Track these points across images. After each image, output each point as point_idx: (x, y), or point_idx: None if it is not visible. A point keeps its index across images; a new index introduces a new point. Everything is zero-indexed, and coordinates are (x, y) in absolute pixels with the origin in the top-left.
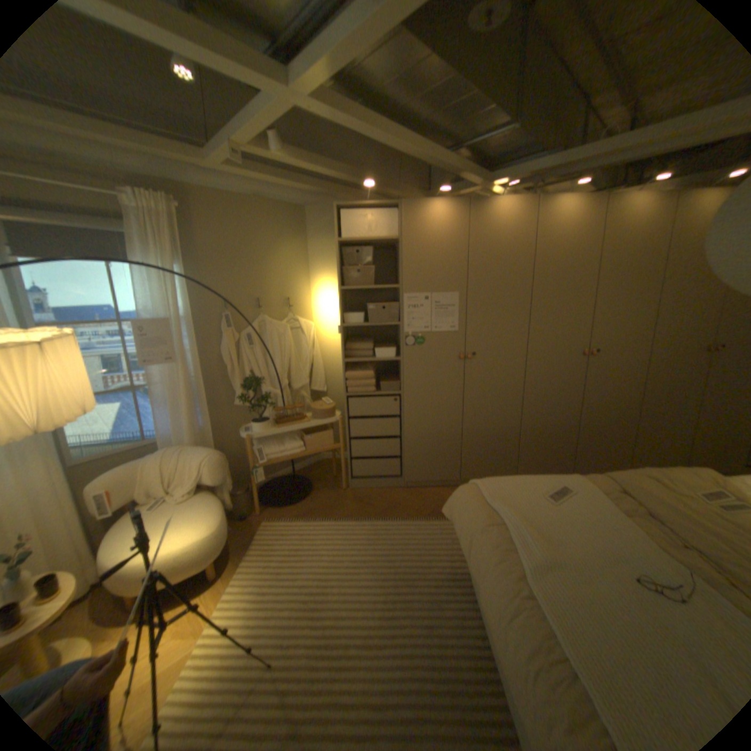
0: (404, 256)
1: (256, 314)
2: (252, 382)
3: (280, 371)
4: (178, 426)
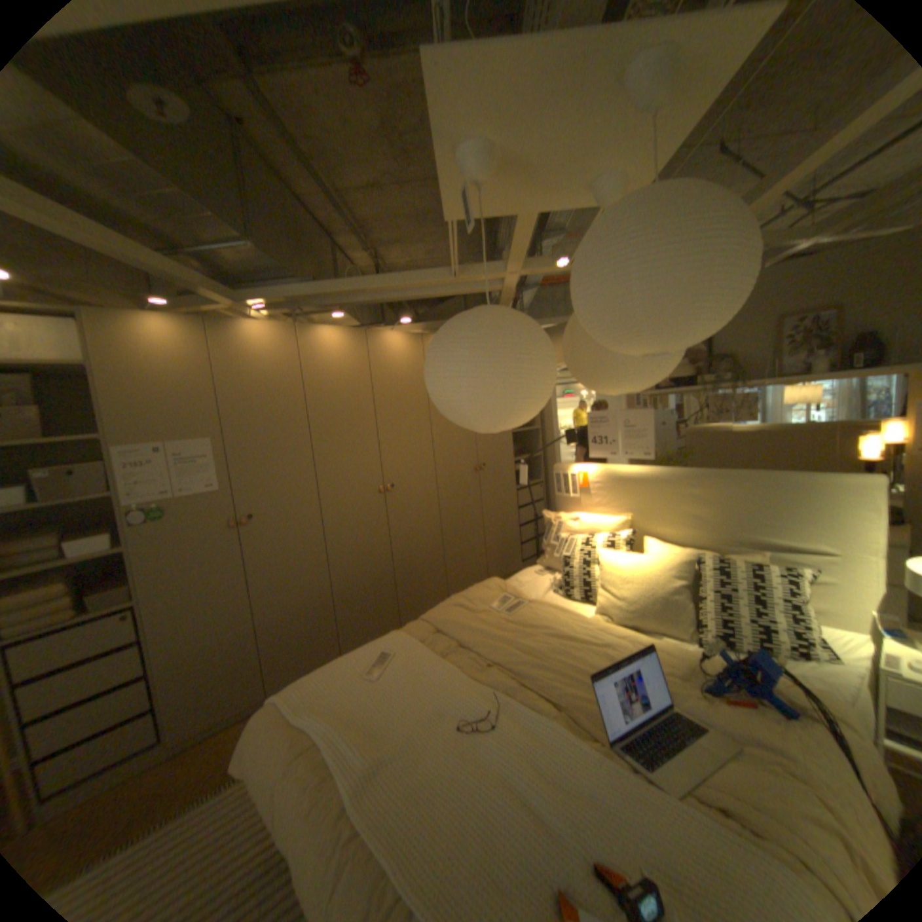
0: (102, 391)
1: None
2: None
3: None
4: None
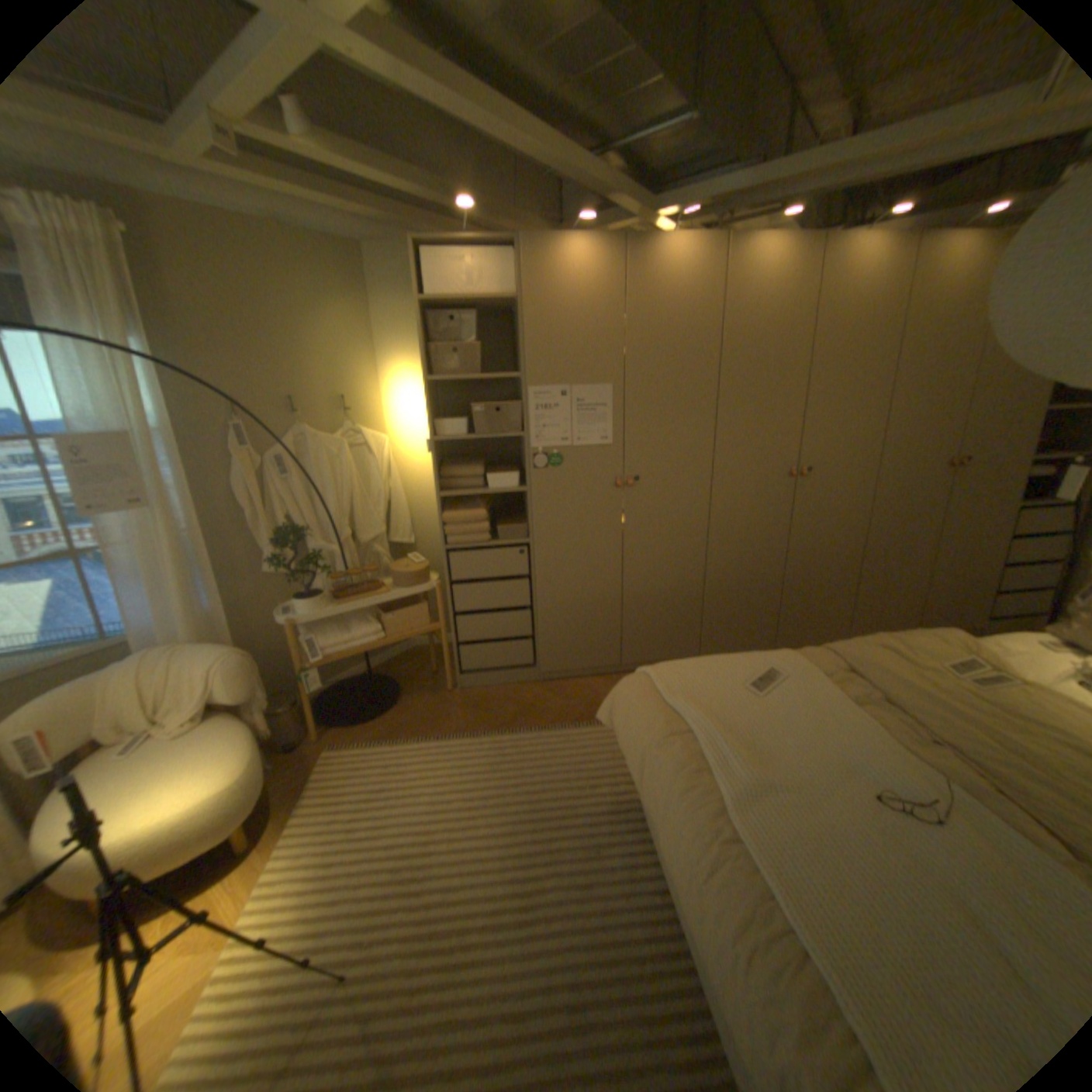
0: (527, 327)
1: (288, 423)
2: (289, 535)
3: (336, 515)
4: (163, 612)
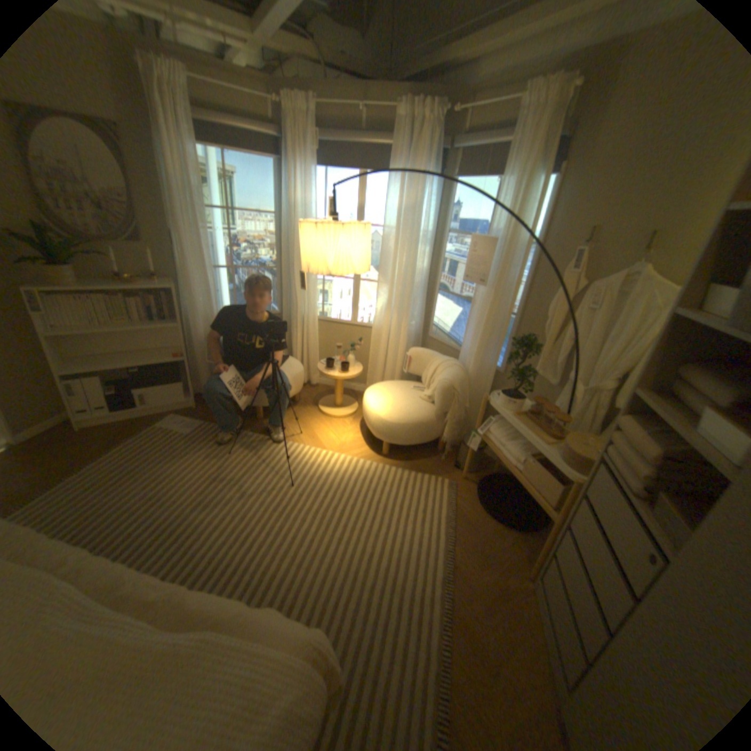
0: None
1: (639, 259)
2: (535, 347)
3: (610, 363)
4: (473, 350)
